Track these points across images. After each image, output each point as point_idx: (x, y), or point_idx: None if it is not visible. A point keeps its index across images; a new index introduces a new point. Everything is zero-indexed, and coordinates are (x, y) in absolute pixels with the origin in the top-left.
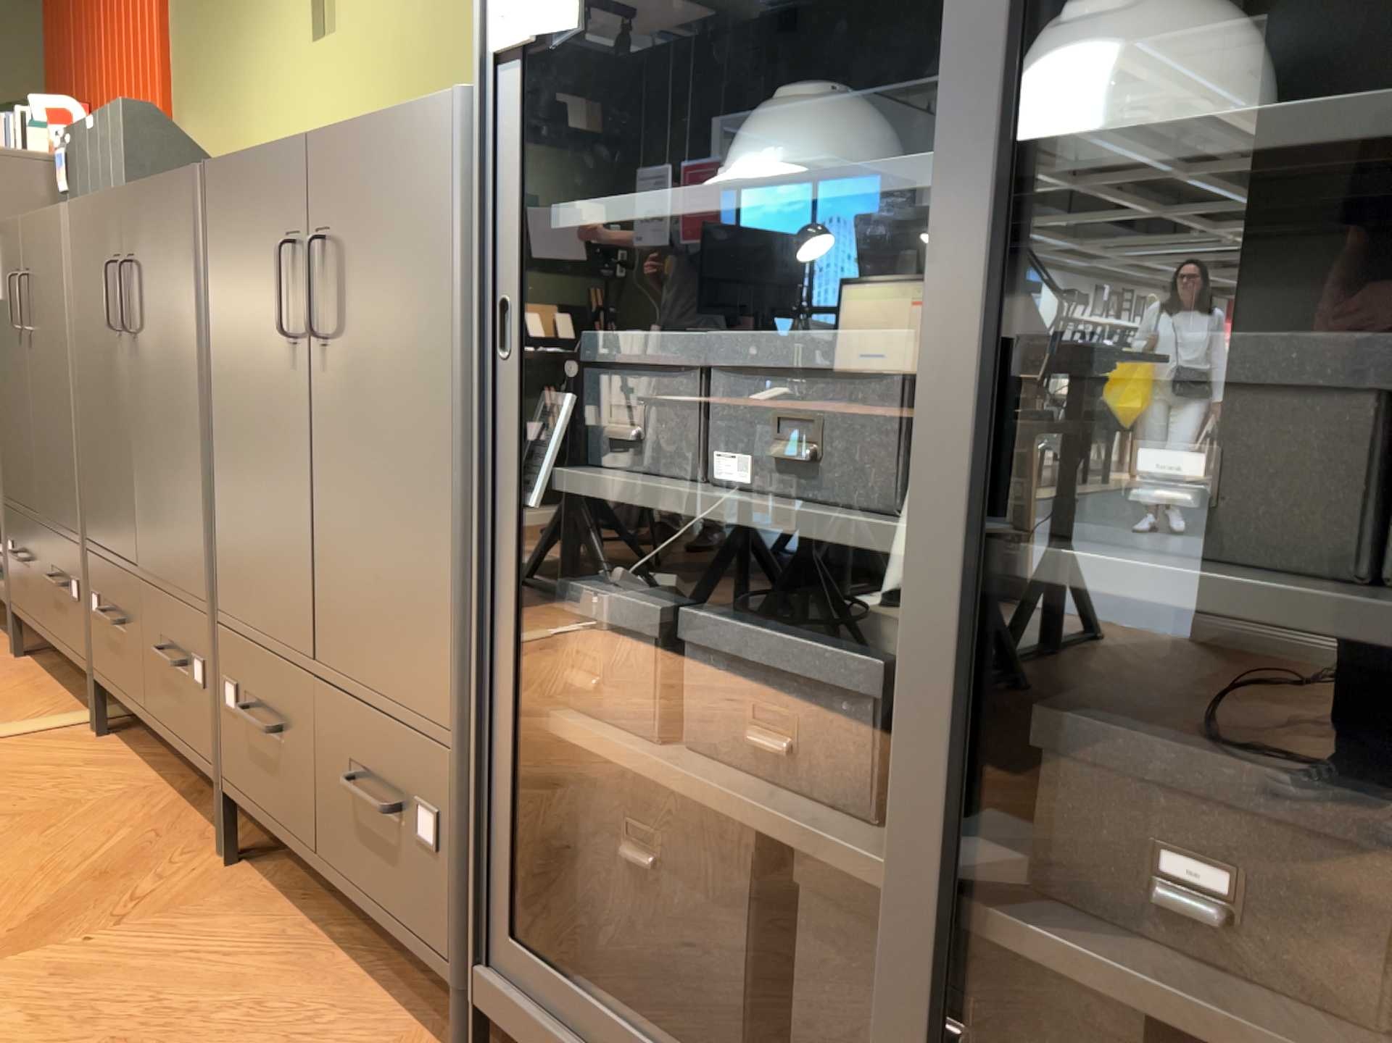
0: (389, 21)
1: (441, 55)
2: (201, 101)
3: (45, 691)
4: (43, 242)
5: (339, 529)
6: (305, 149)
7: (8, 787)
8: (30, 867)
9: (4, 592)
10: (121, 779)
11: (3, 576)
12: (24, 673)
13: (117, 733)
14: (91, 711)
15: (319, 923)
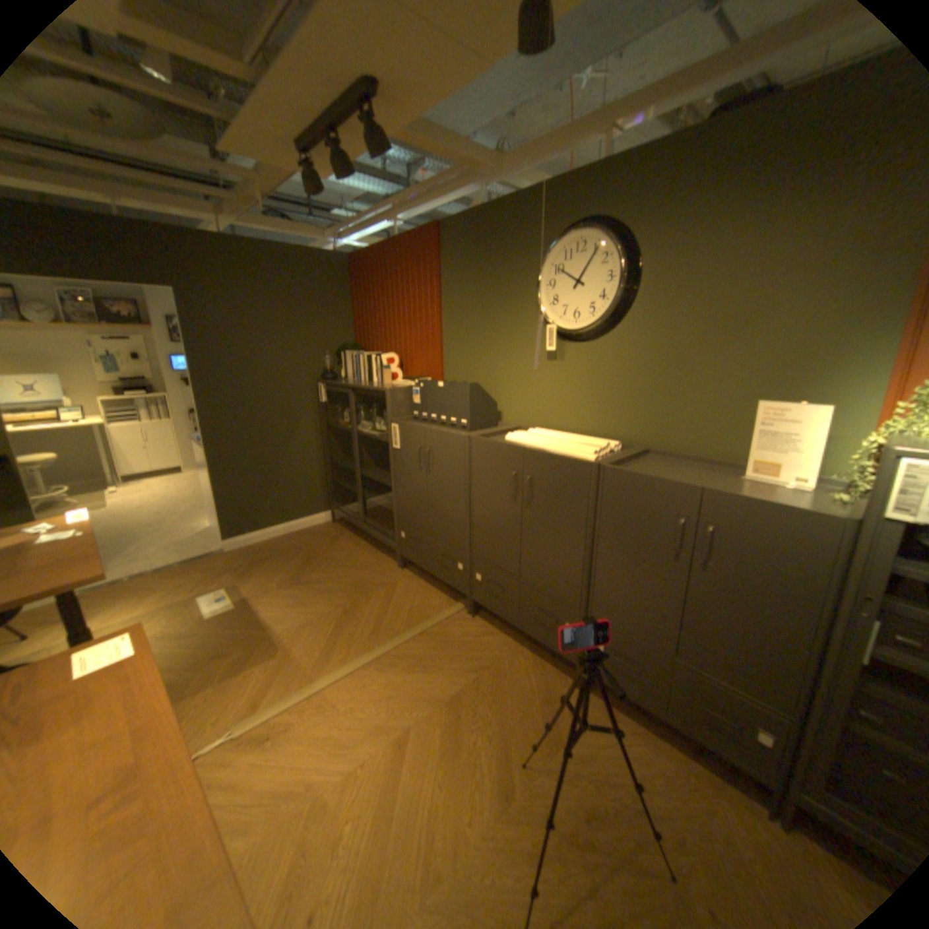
0: (604, 365)
1: (641, 387)
2: (464, 362)
3: (430, 591)
4: (445, 442)
5: (707, 625)
6: (701, 491)
7: (469, 650)
8: (518, 696)
9: (394, 546)
10: (503, 643)
11: (387, 537)
12: (413, 579)
13: (478, 615)
14: (459, 603)
15: (642, 724)
